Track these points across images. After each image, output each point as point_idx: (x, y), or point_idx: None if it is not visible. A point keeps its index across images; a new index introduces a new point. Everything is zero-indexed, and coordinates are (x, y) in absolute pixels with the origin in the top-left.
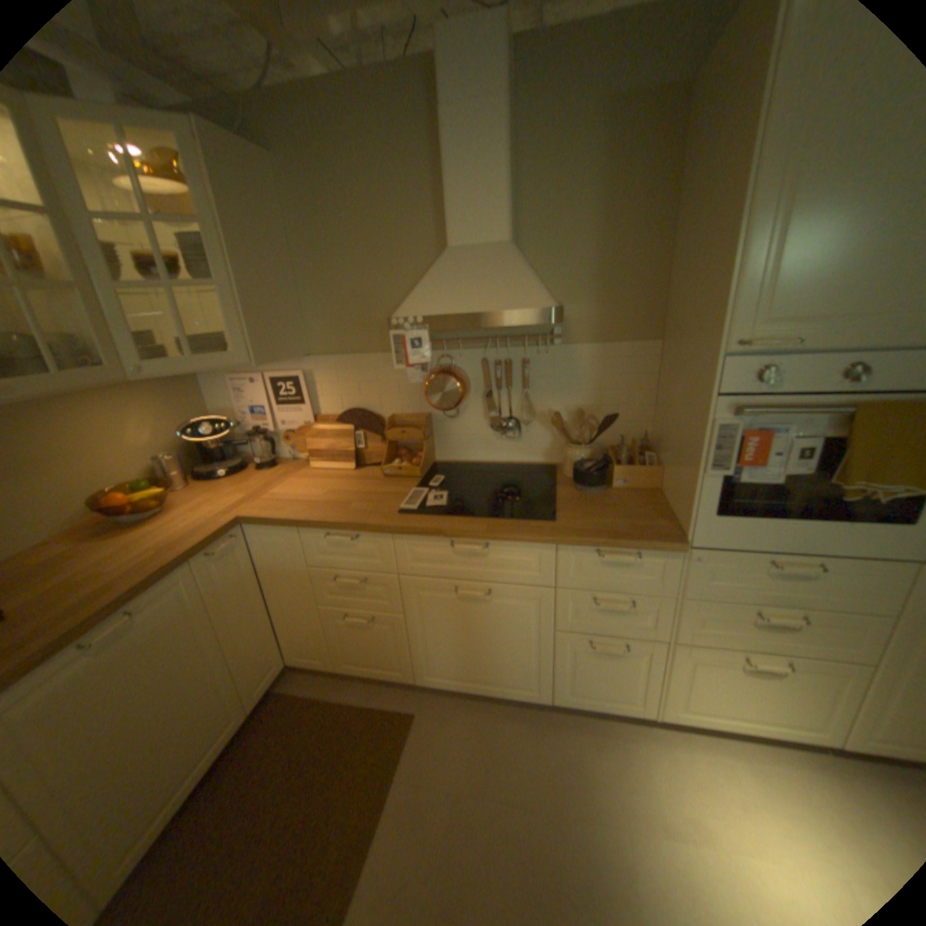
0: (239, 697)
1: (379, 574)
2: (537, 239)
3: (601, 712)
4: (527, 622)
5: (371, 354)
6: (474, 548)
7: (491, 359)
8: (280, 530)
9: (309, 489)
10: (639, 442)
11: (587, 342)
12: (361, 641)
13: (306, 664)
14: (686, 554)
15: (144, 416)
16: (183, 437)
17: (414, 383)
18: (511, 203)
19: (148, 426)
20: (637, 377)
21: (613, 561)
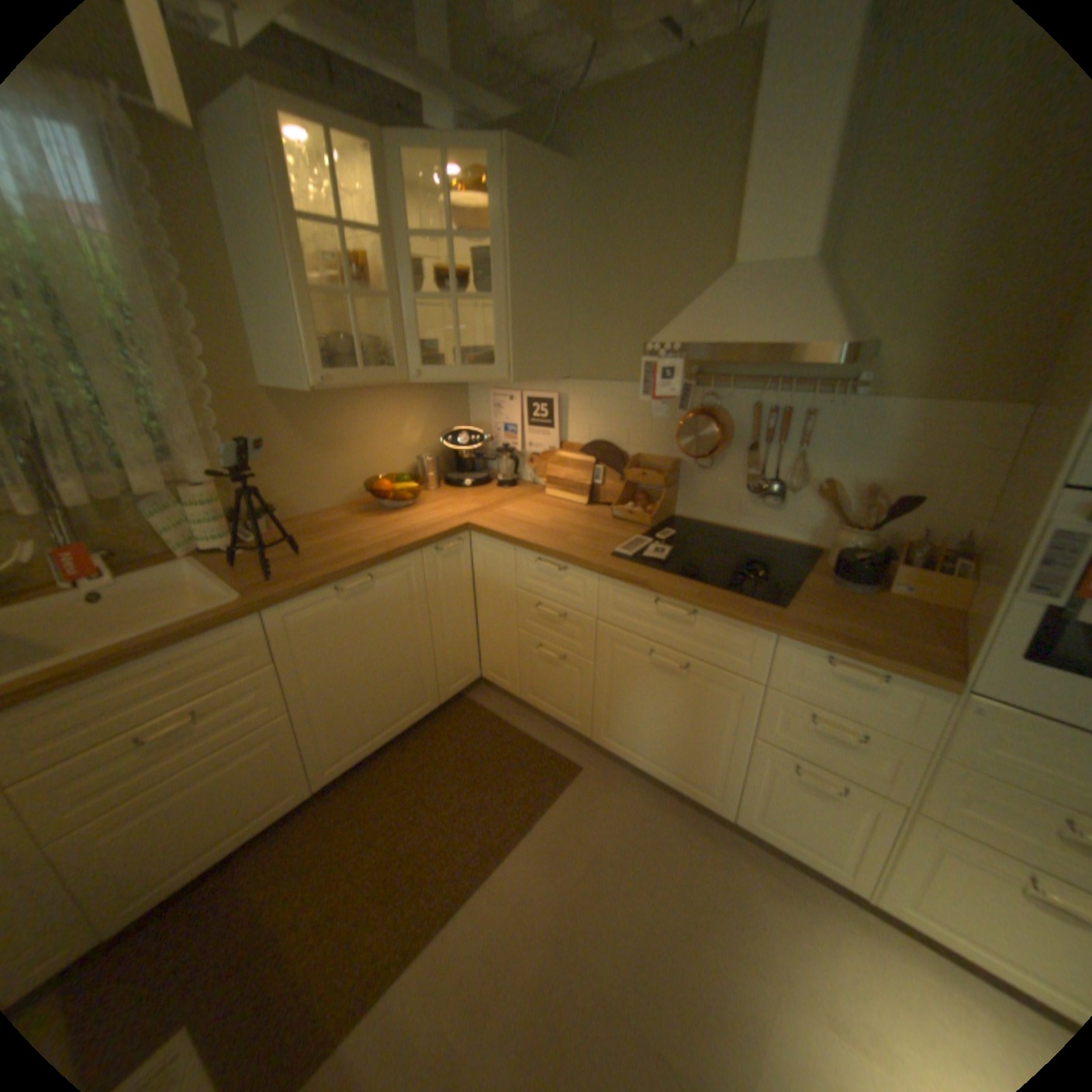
0: (437, 685)
1: (578, 613)
2: (864, 253)
3: (795, 857)
4: (724, 716)
5: (629, 384)
6: (680, 613)
7: (766, 404)
8: (500, 545)
9: (536, 514)
10: (960, 546)
11: (908, 396)
12: (550, 676)
13: (498, 682)
14: (962, 698)
15: (419, 419)
16: (445, 444)
17: (668, 422)
18: (831, 207)
19: (420, 429)
20: (978, 454)
21: (849, 676)
